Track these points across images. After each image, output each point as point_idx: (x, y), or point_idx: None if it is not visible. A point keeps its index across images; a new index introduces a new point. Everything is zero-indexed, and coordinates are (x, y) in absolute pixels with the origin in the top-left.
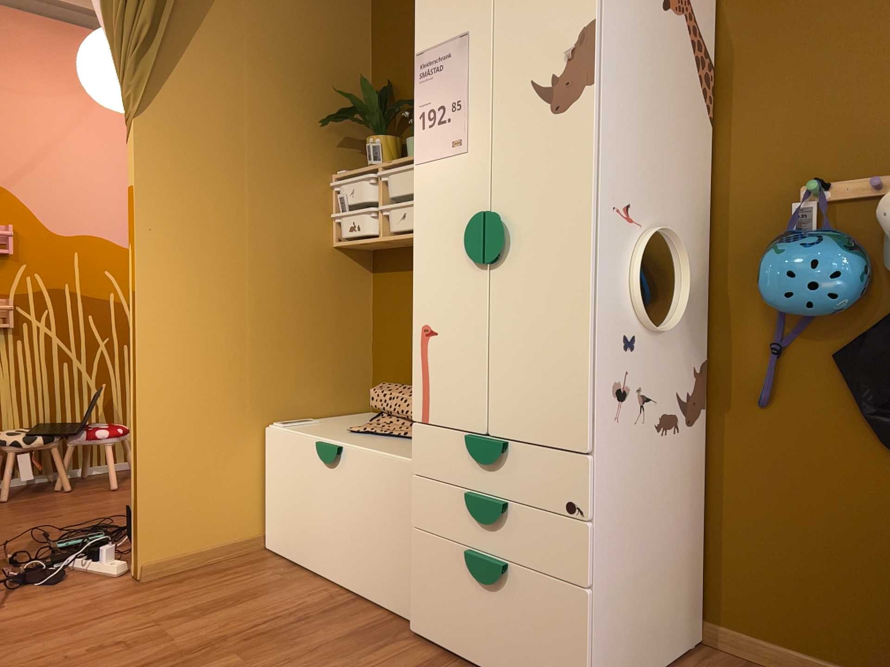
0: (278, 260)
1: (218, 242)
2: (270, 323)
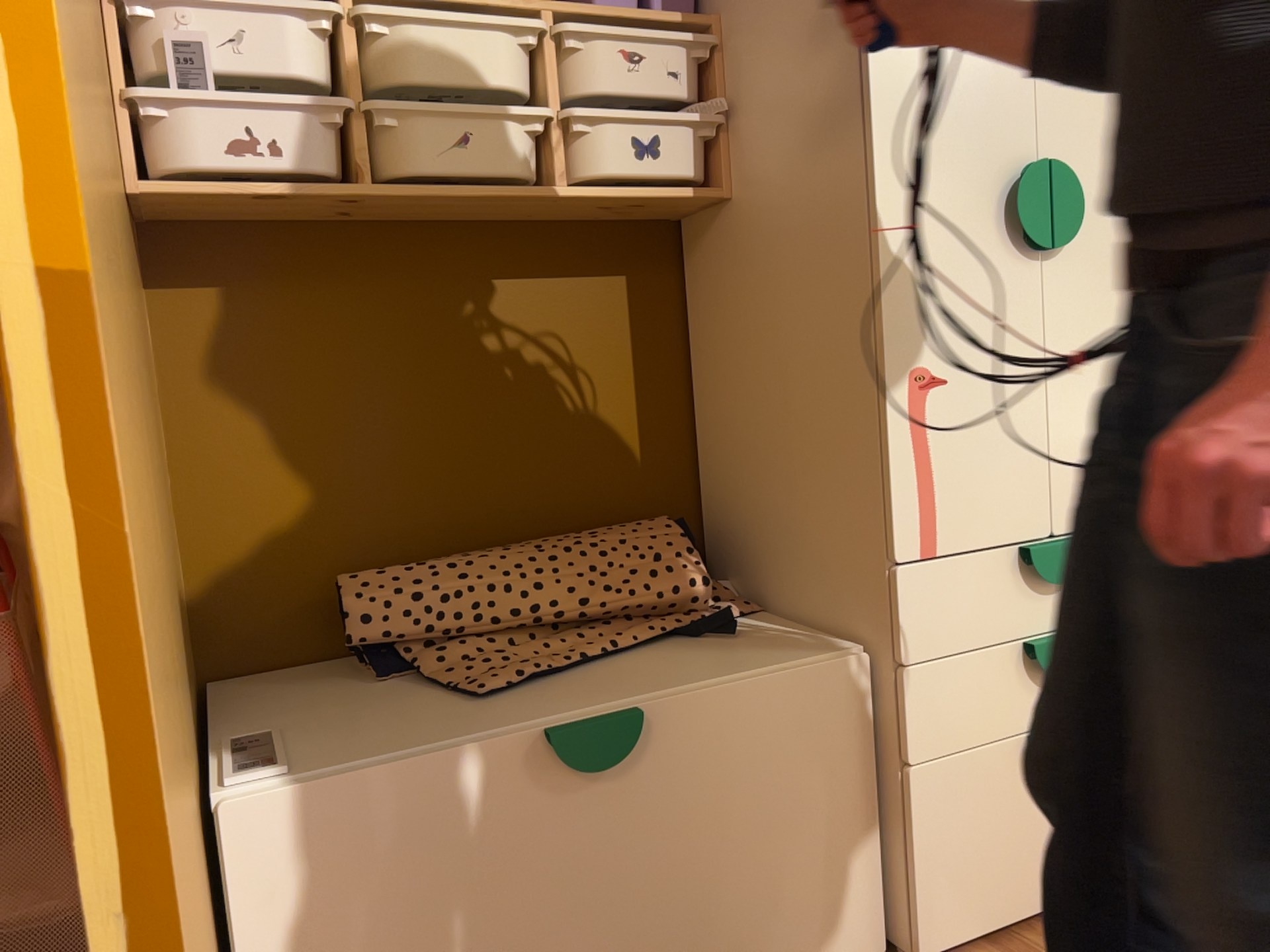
0: None
1: None
2: None
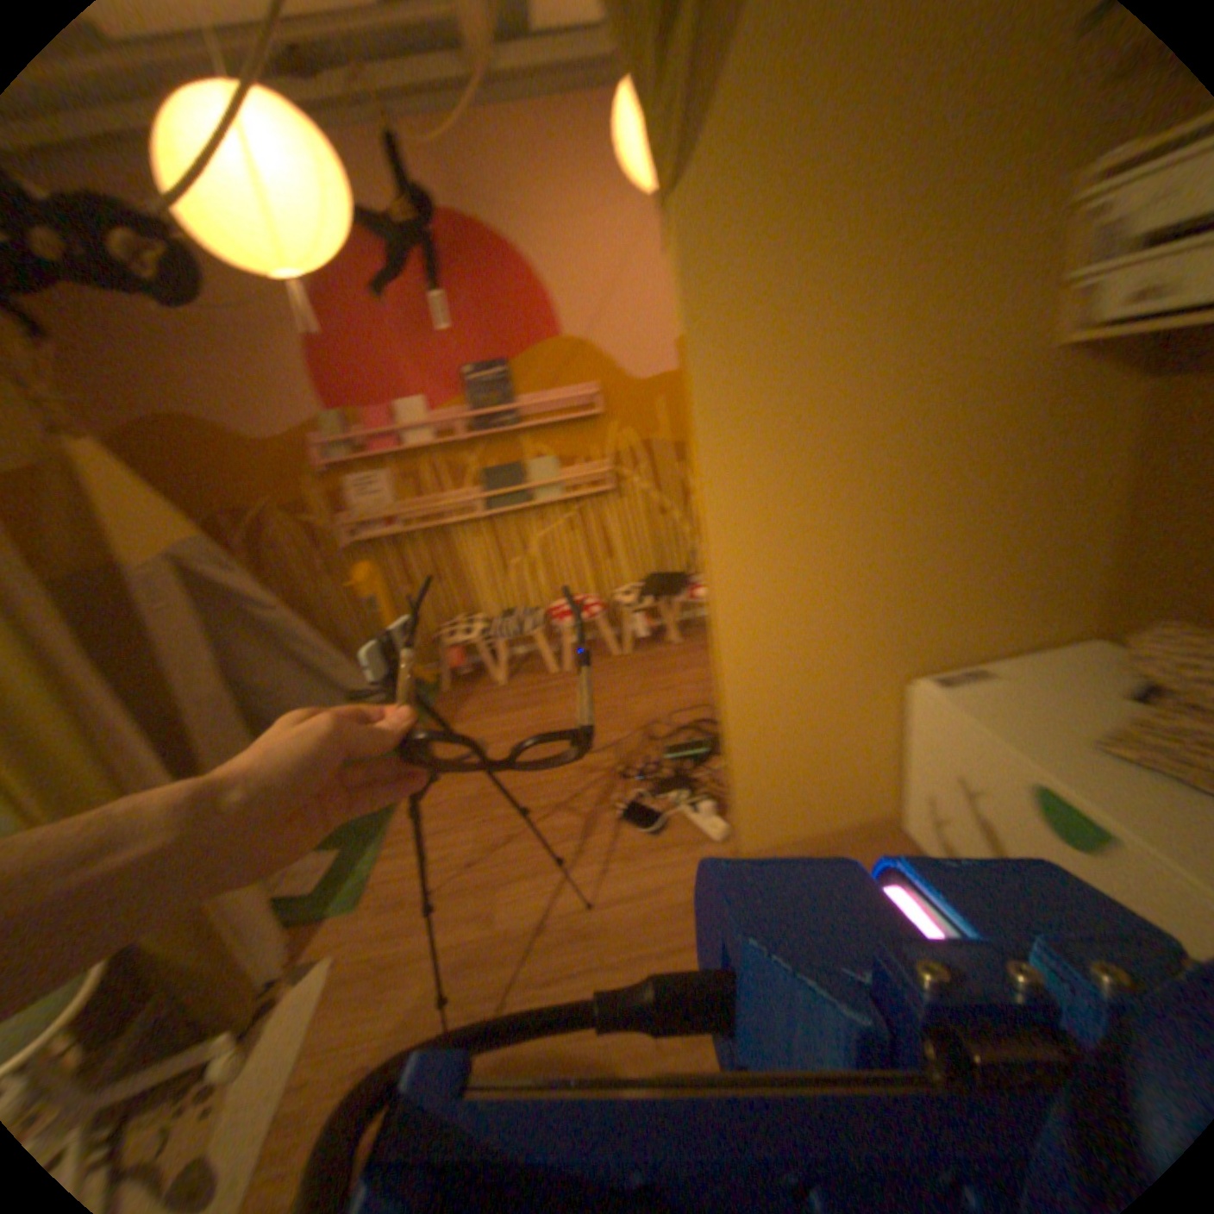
0: (946, 403)
1: (833, 400)
2: (926, 522)
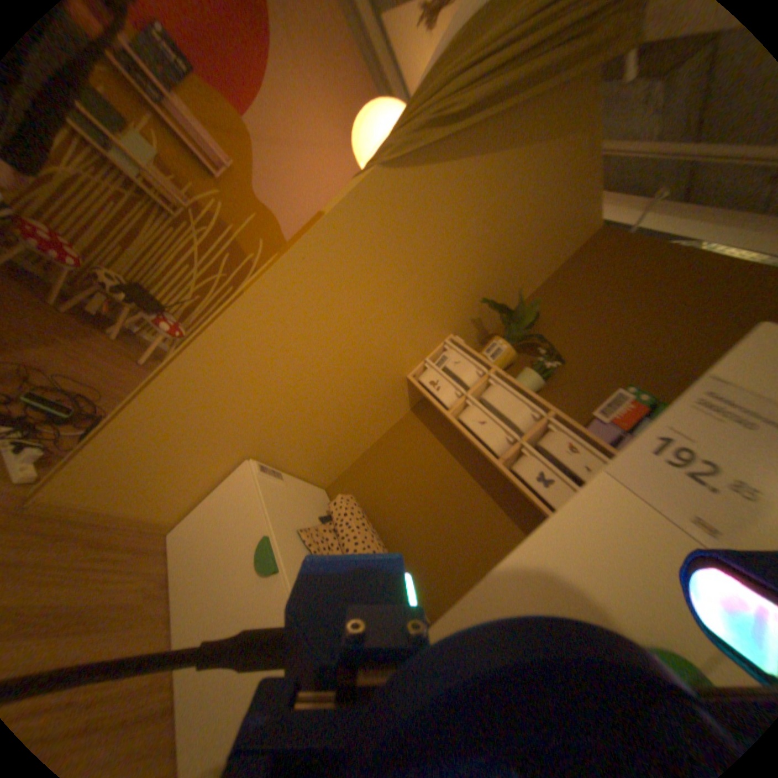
0: (366, 361)
1: (341, 316)
2: (320, 397)
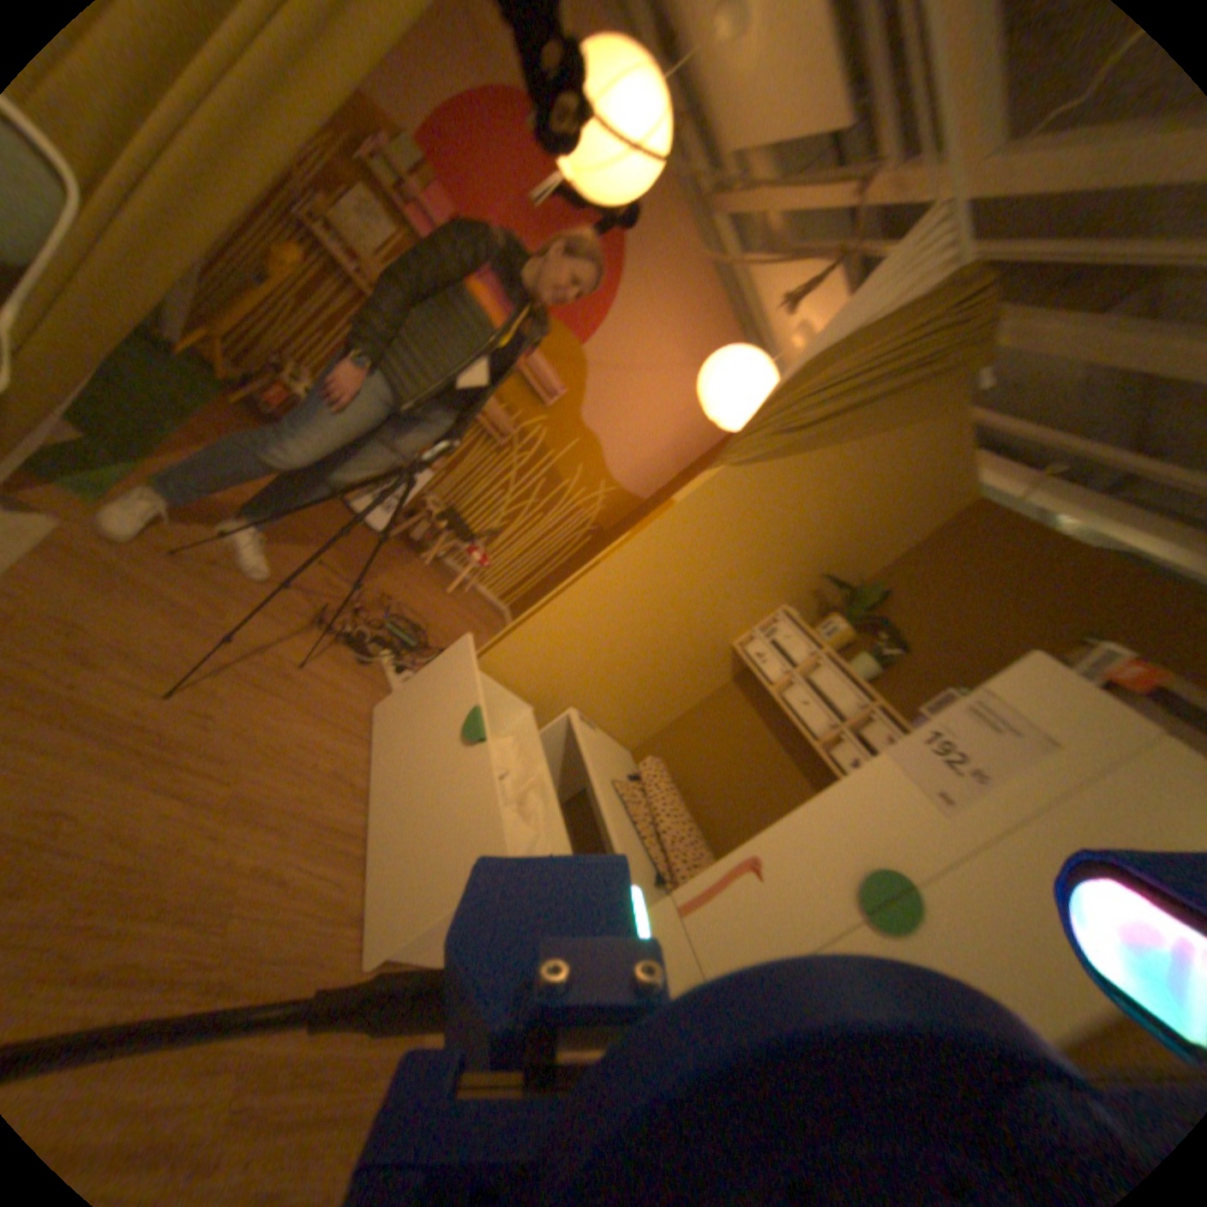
0: (691, 625)
1: (674, 584)
2: (641, 656)
